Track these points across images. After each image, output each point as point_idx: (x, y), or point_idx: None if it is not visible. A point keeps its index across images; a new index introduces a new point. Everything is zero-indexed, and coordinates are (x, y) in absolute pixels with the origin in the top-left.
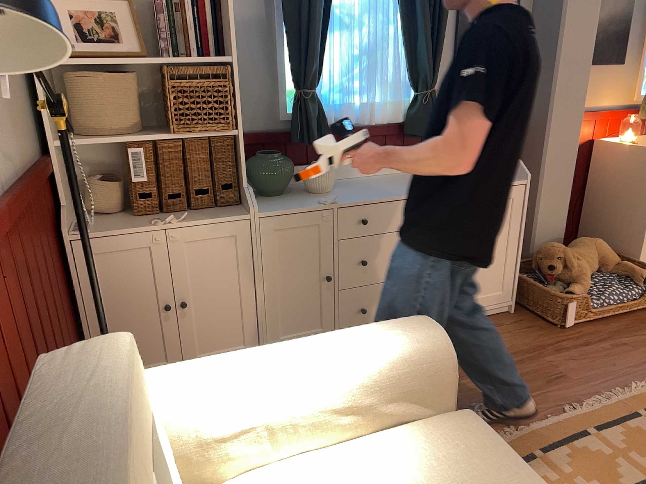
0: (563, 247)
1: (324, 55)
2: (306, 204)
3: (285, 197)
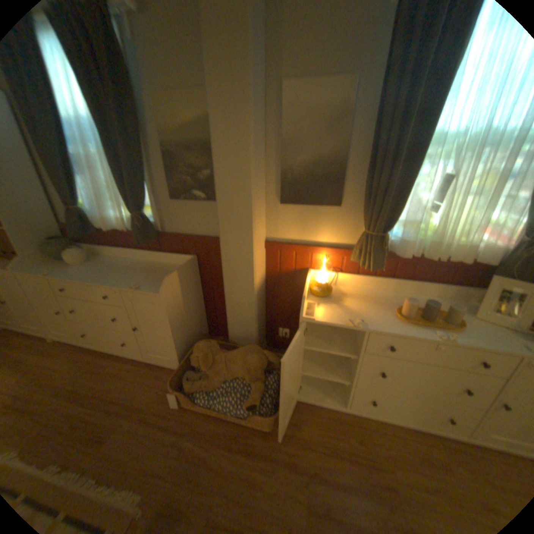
0: (212, 349)
1: (73, 186)
2: (39, 272)
3: (54, 263)
